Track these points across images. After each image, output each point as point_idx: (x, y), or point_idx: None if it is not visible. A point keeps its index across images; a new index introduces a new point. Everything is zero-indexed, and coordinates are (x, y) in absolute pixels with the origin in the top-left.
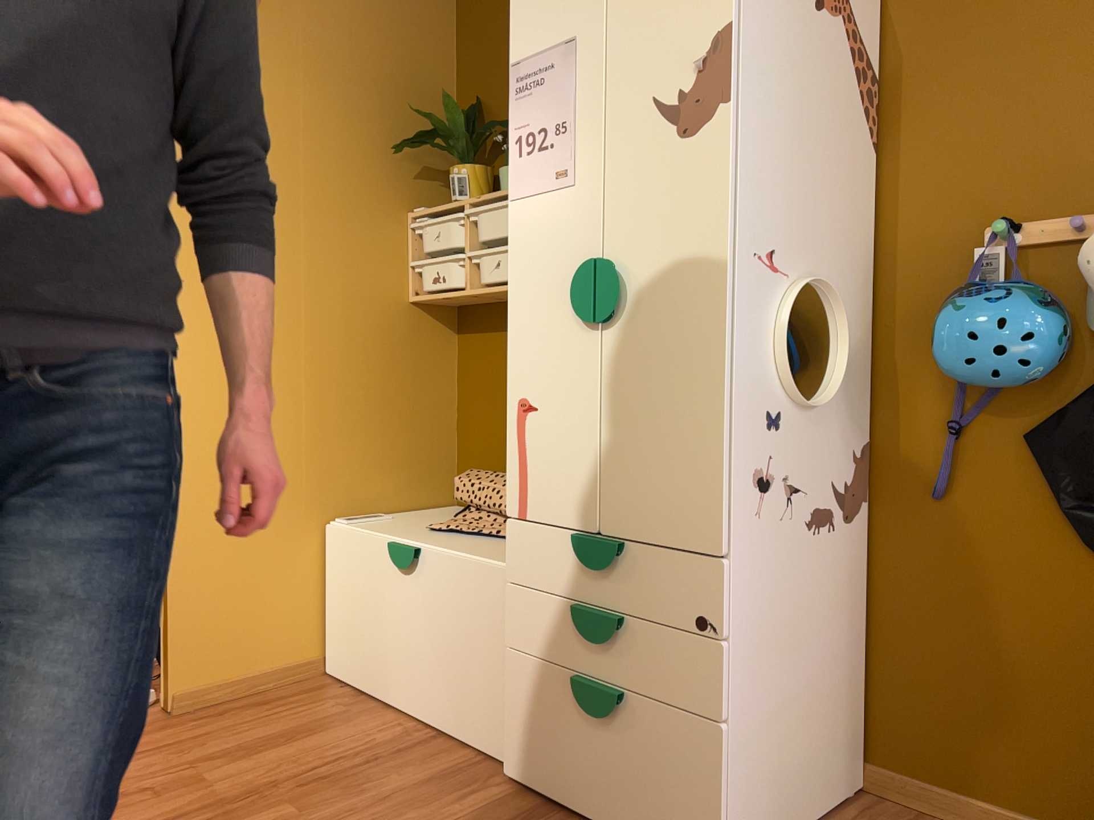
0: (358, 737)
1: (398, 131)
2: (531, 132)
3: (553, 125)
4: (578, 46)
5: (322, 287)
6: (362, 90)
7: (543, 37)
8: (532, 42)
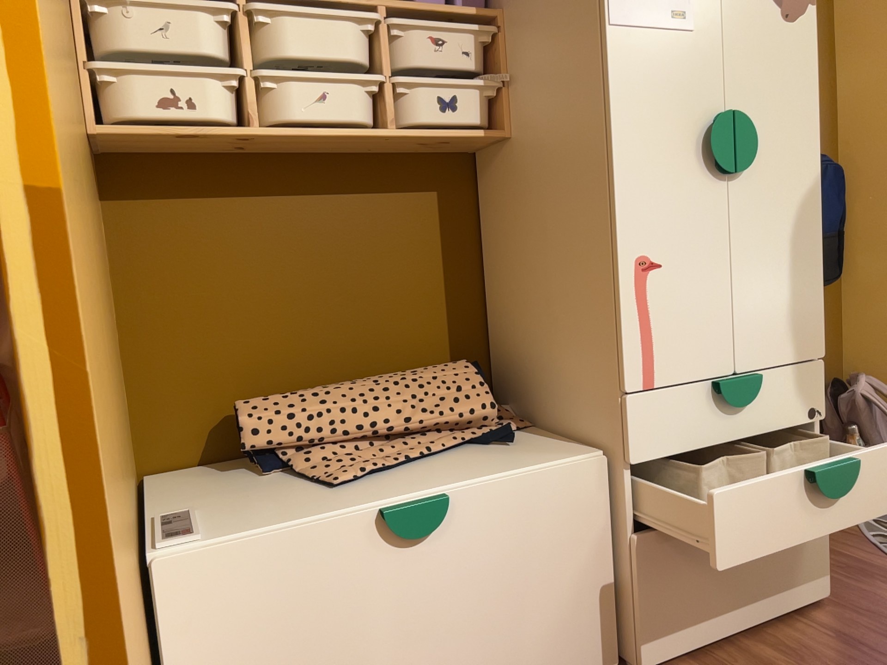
0: None
1: None
2: None
3: None
4: None
5: None
6: None
7: None
8: None
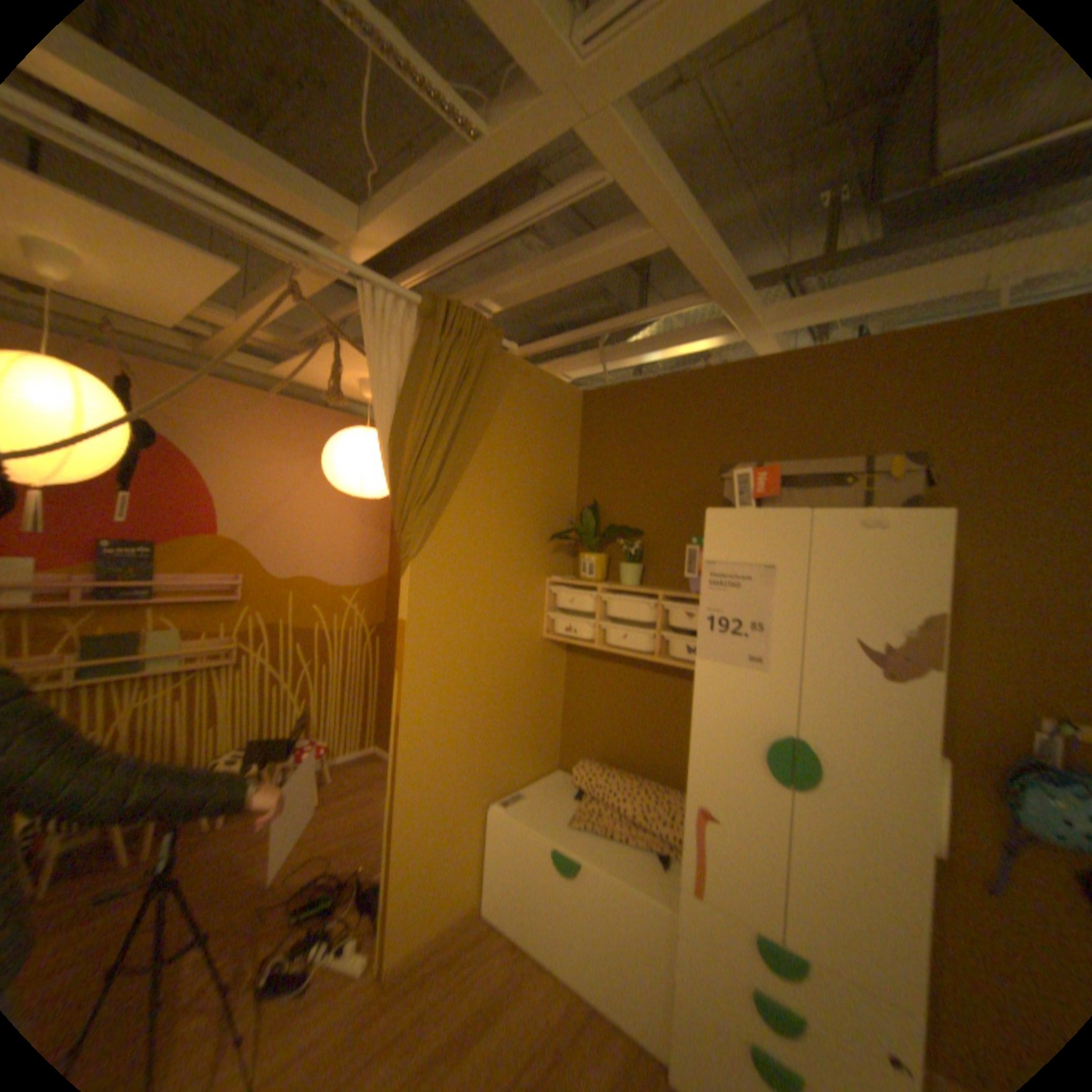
0: (537, 1017)
1: (544, 523)
2: (723, 617)
3: (748, 621)
4: (777, 572)
5: (496, 640)
6: (526, 499)
7: (739, 552)
8: (727, 551)
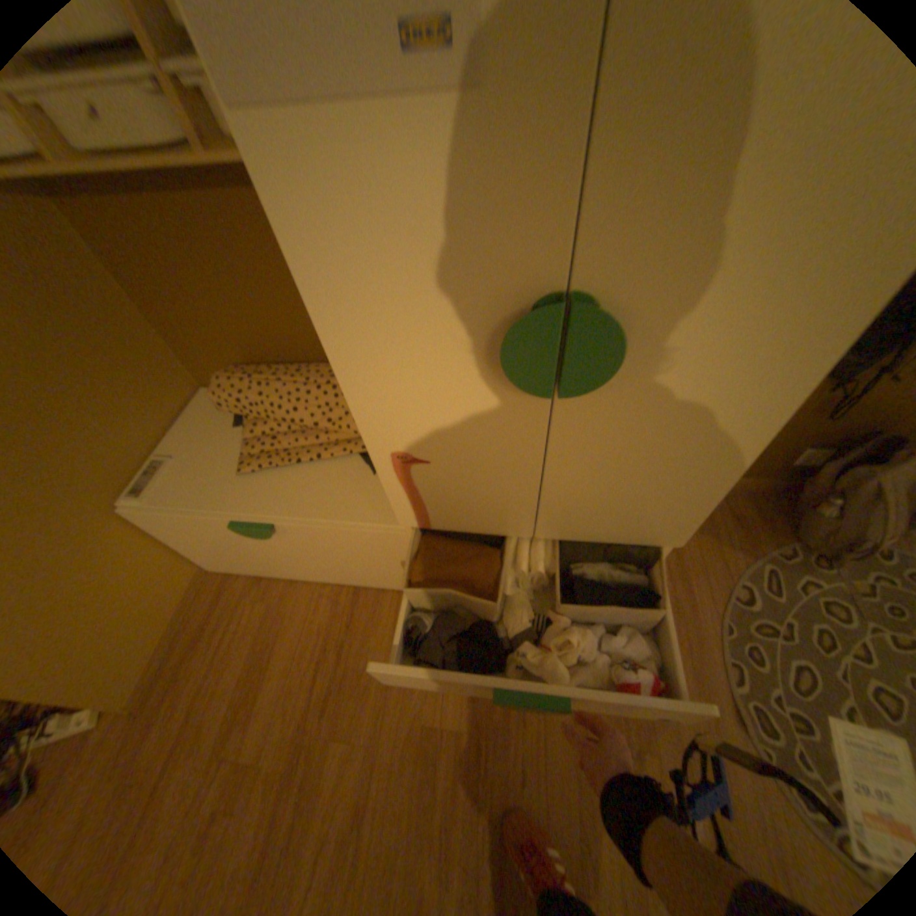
0: (307, 628)
1: None
2: None
3: None
4: None
5: None
6: None
7: None
8: None
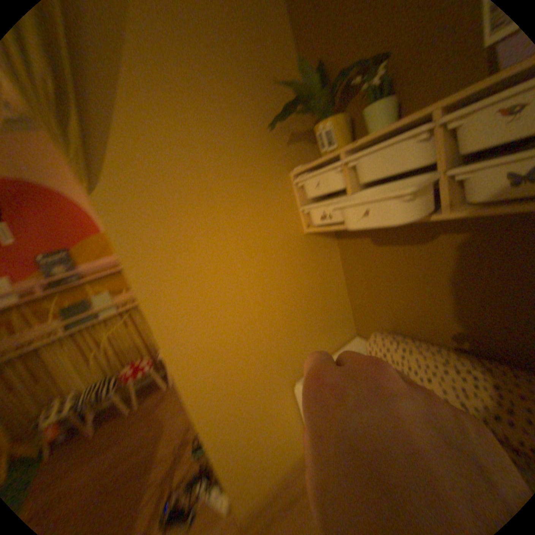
0: None
1: (267, 109)
2: None
3: None
4: None
5: (249, 247)
6: (232, 84)
7: None
8: None
